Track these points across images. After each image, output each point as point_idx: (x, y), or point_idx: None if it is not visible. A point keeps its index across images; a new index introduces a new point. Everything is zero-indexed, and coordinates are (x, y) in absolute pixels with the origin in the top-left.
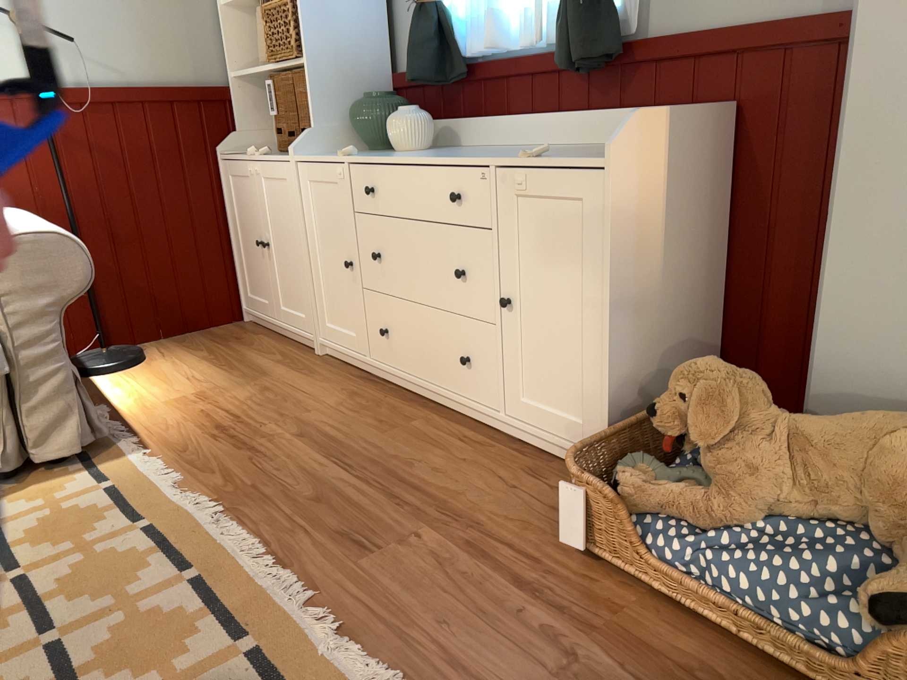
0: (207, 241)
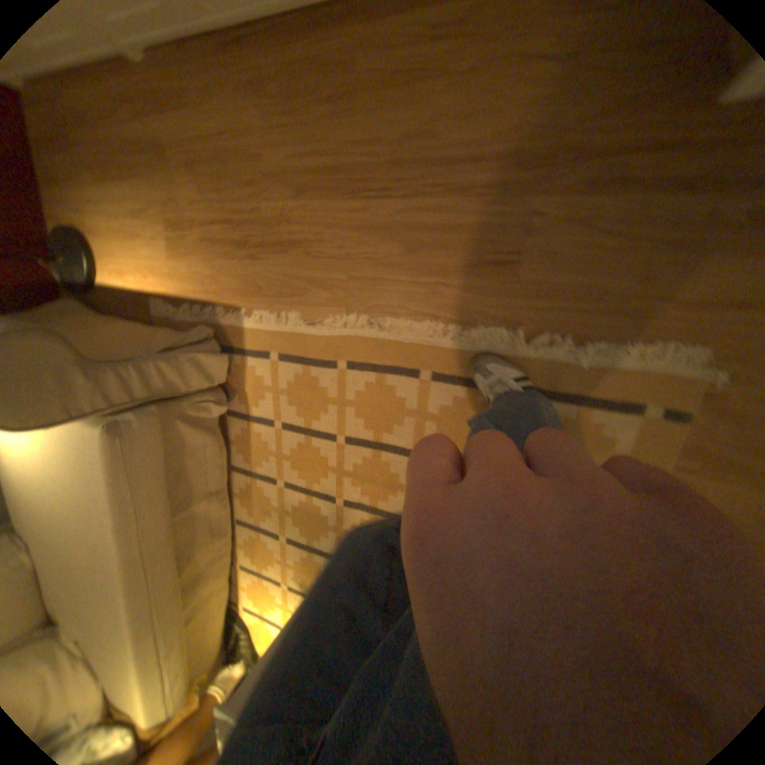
0: None
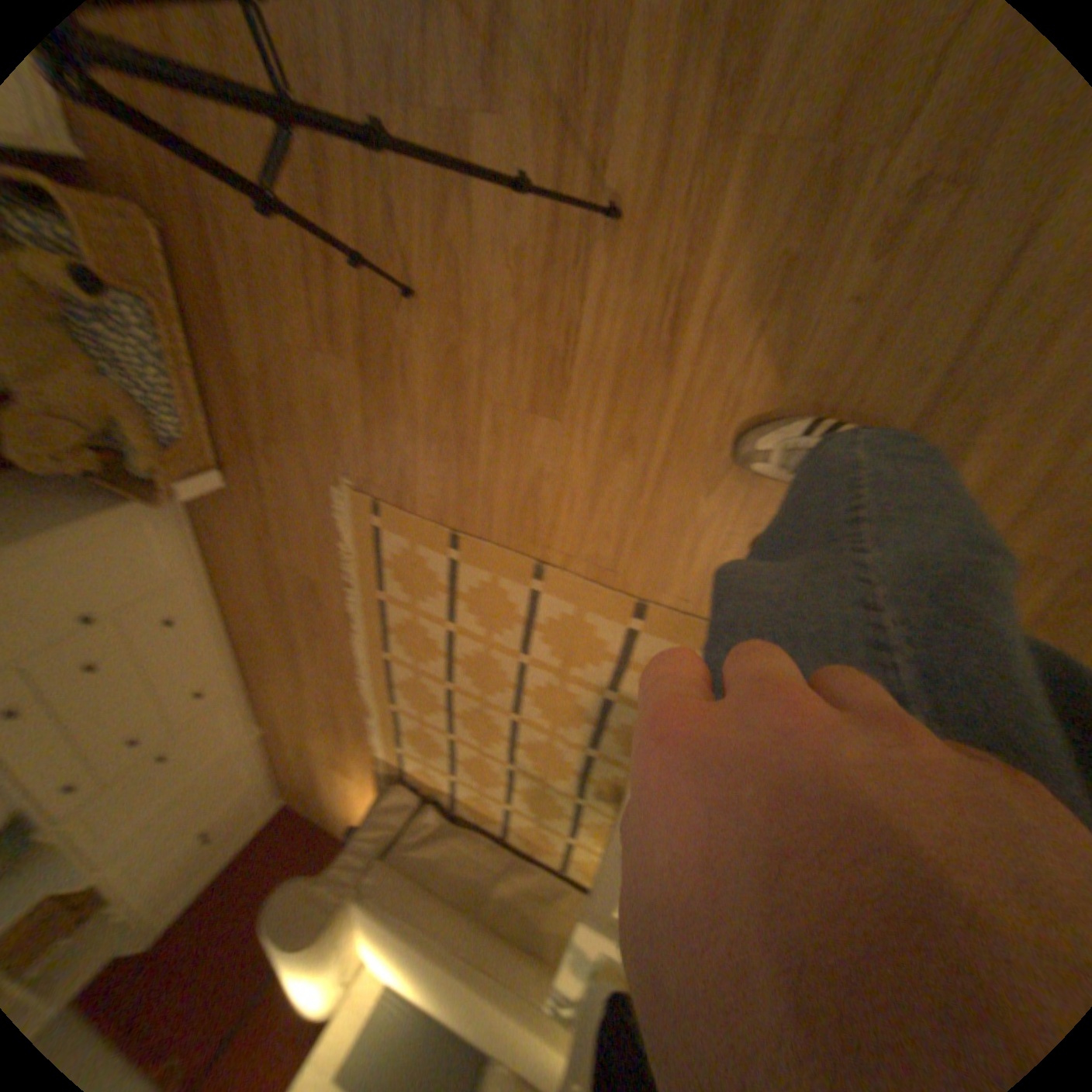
0: (228, 879)
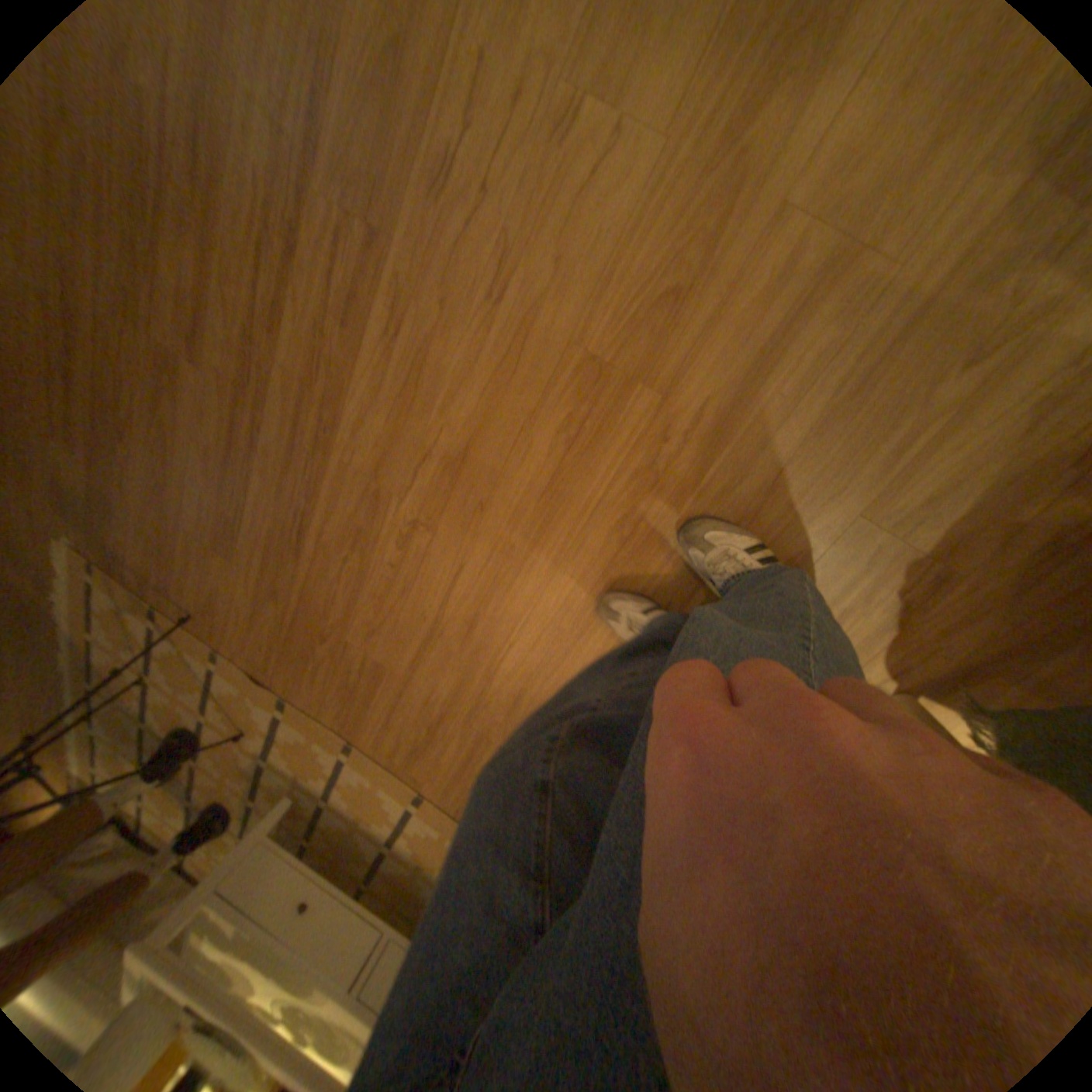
0: None
